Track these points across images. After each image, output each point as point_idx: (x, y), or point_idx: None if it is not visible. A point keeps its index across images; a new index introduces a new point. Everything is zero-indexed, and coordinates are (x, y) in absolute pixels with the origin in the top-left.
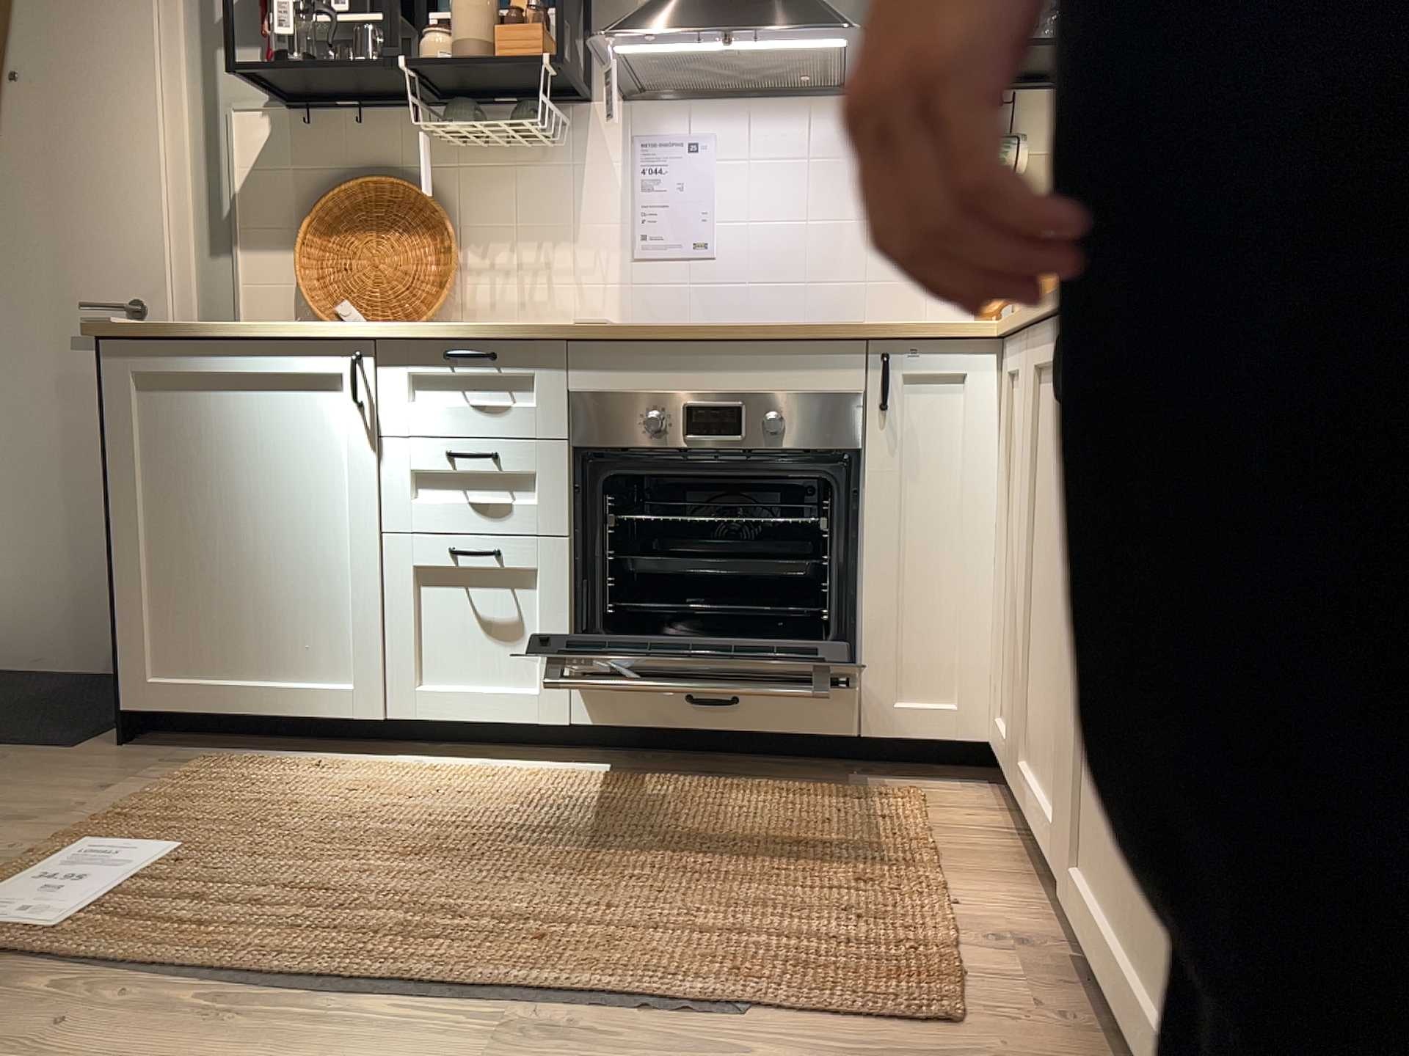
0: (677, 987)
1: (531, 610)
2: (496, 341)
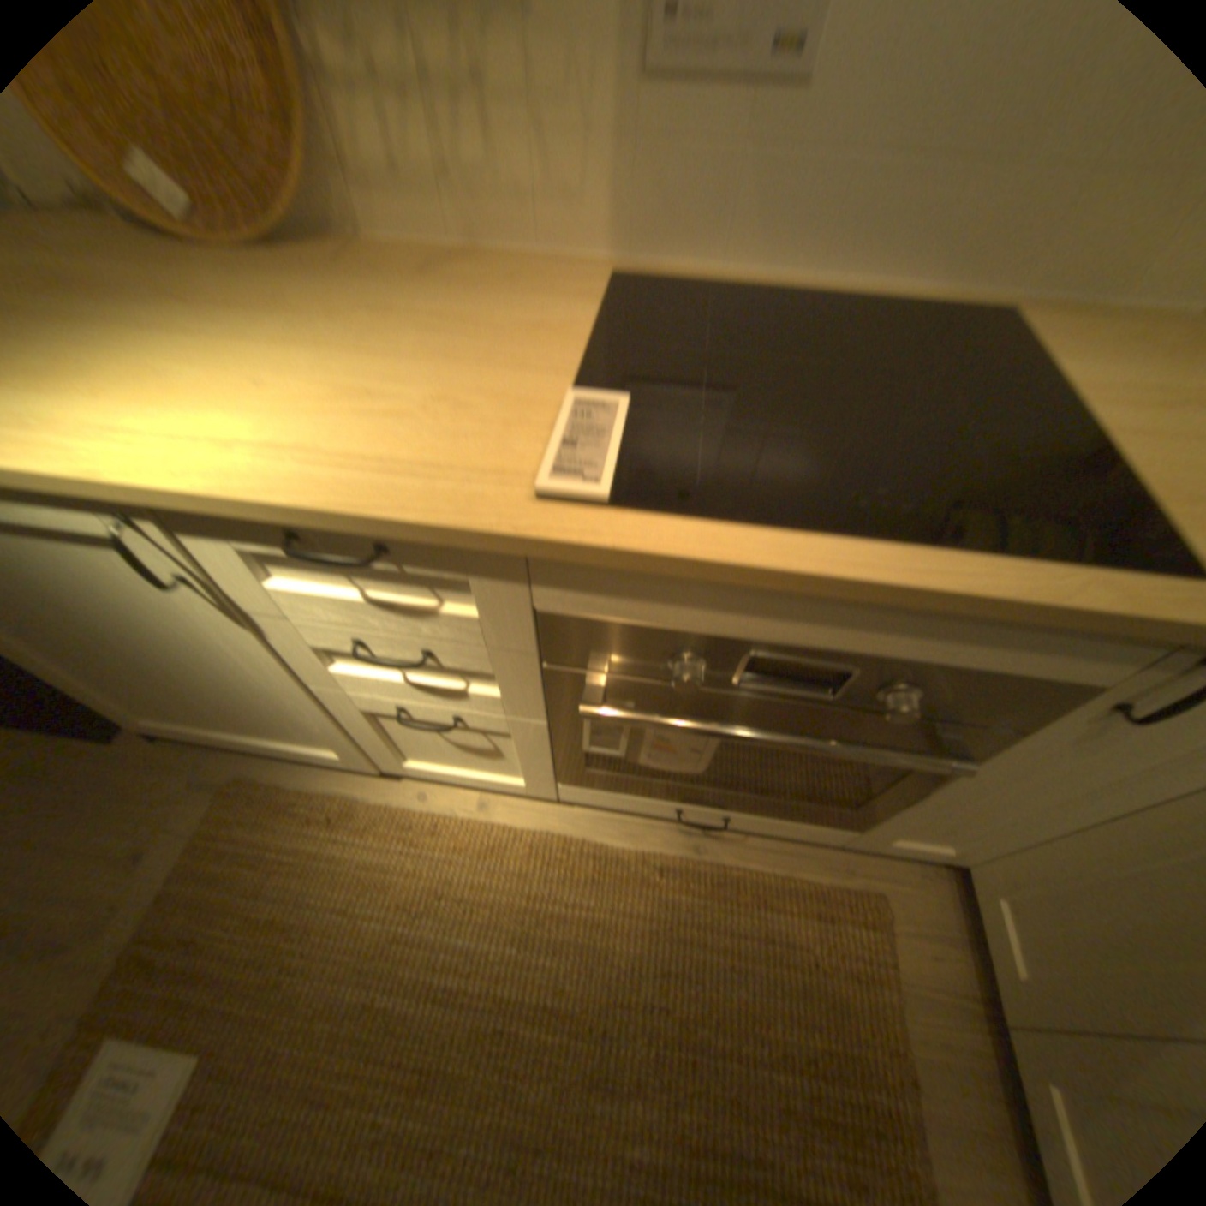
0: None
1: (508, 743)
2: (375, 522)
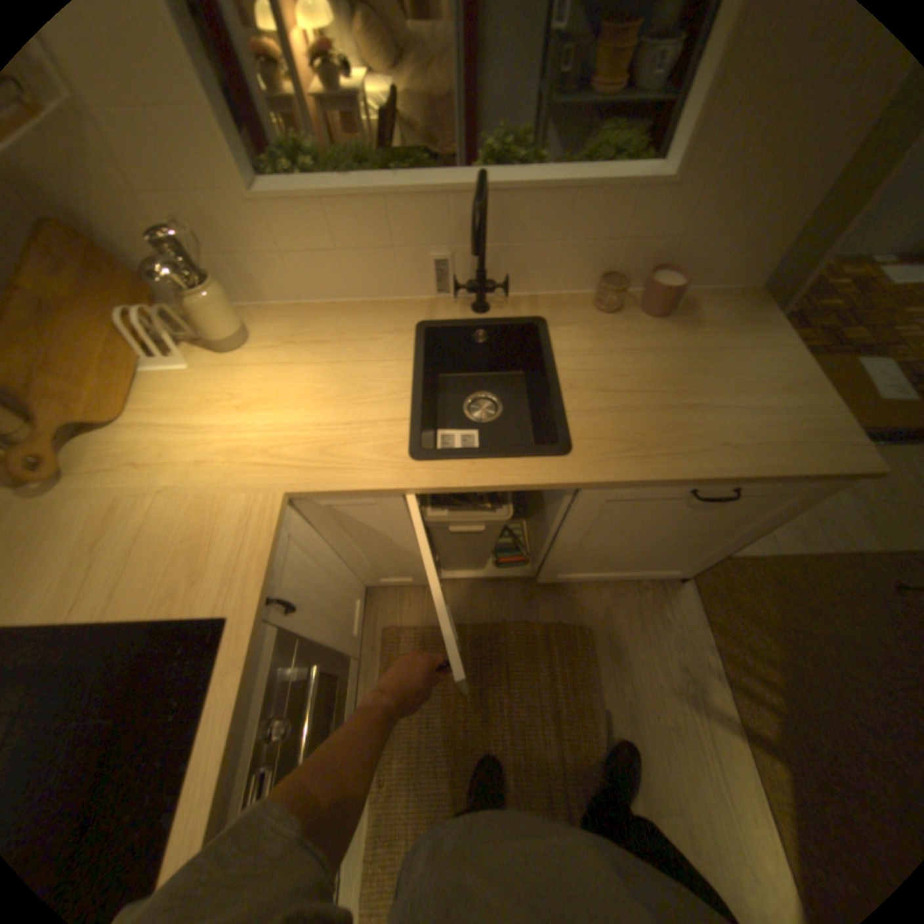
0: (595, 747)
1: None
2: None
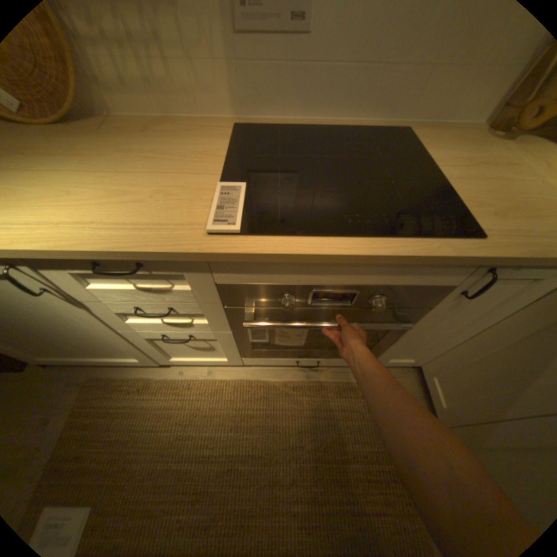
0: None
1: (216, 344)
2: (137, 257)
